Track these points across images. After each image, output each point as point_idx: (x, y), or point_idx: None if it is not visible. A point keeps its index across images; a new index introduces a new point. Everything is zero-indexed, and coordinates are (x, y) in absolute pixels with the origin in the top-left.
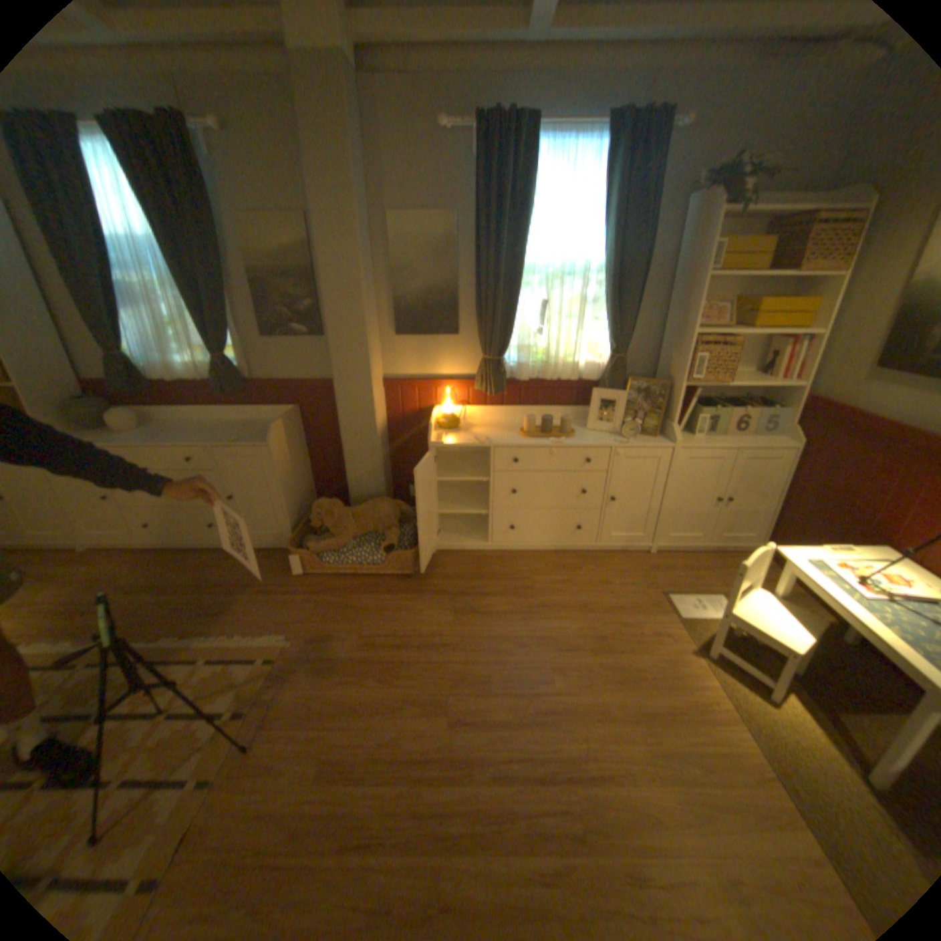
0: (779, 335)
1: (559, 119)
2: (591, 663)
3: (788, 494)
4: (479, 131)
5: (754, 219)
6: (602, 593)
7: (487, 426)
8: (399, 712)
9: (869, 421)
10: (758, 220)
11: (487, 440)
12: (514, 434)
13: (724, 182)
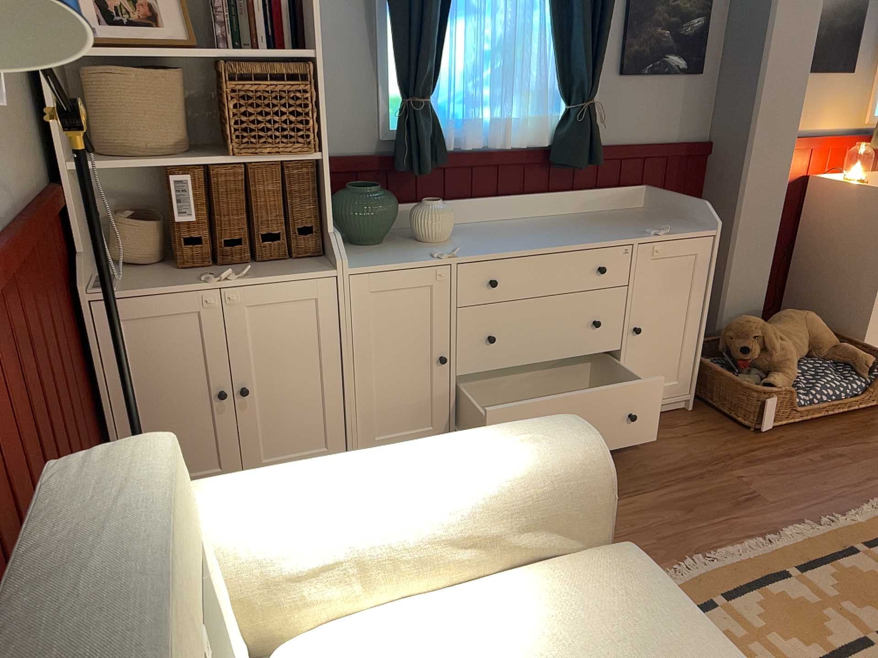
0: None
1: None
2: None
3: None
4: None
5: None
6: None
7: None
8: None
9: None
10: None
11: None
12: None
13: None
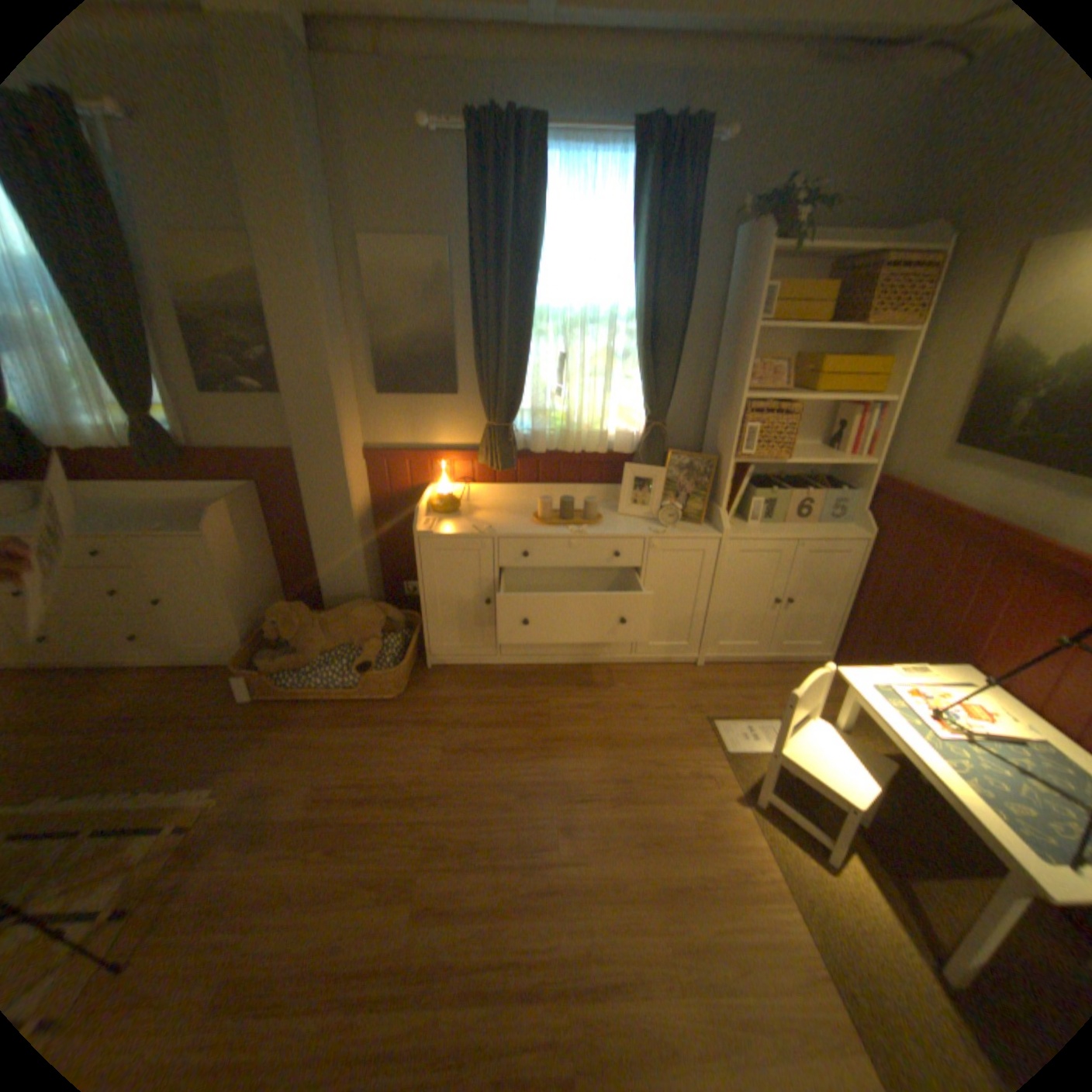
0: (847, 401)
1: (574, 125)
2: (610, 818)
3: (858, 595)
4: (473, 136)
5: (815, 260)
6: (633, 720)
7: (495, 509)
8: (348, 899)
9: (949, 510)
10: (820, 262)
11: (490, 529)
12: (526, 520)
13: (775, 212)
